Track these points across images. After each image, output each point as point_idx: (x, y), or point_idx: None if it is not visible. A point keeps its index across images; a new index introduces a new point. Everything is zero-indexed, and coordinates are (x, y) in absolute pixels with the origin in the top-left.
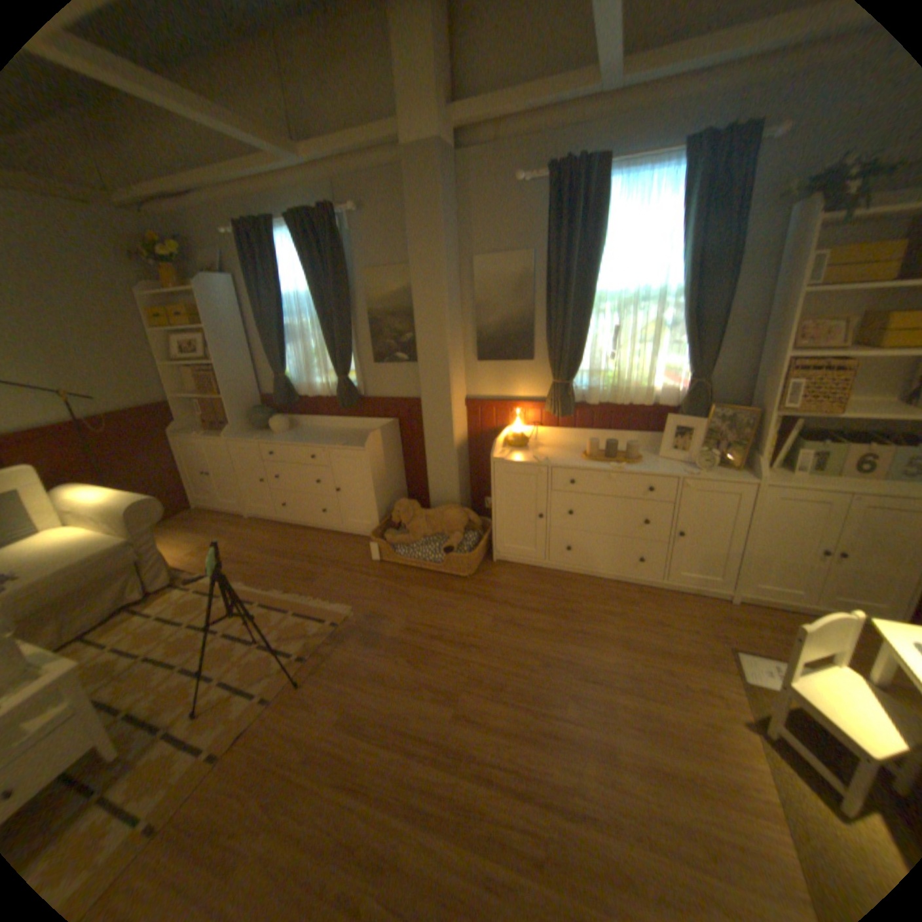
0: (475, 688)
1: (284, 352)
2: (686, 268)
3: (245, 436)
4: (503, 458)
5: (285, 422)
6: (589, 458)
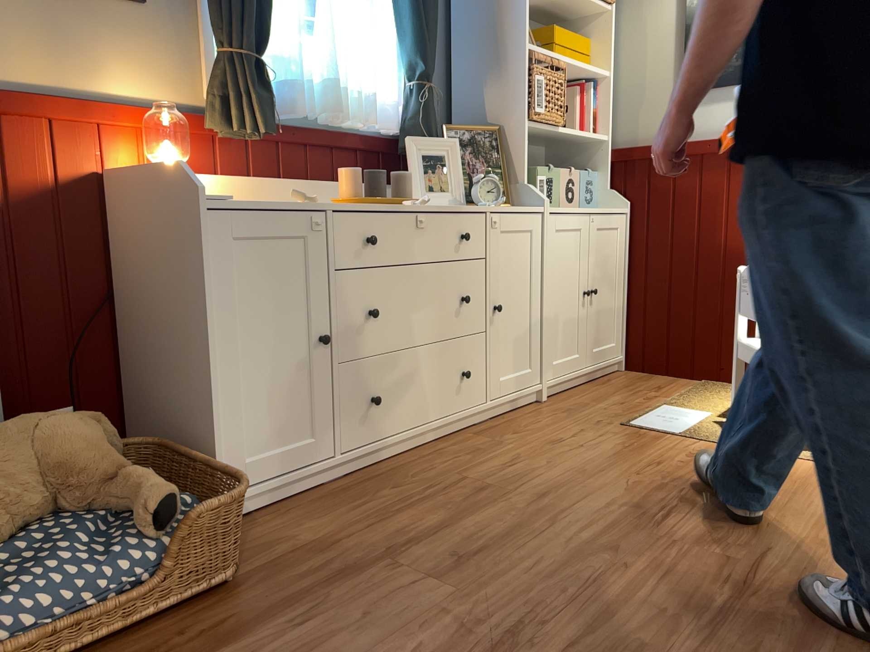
0: None
1: None
2: None
3: None
4: (229, 197)
5: None
6: (364, 198)
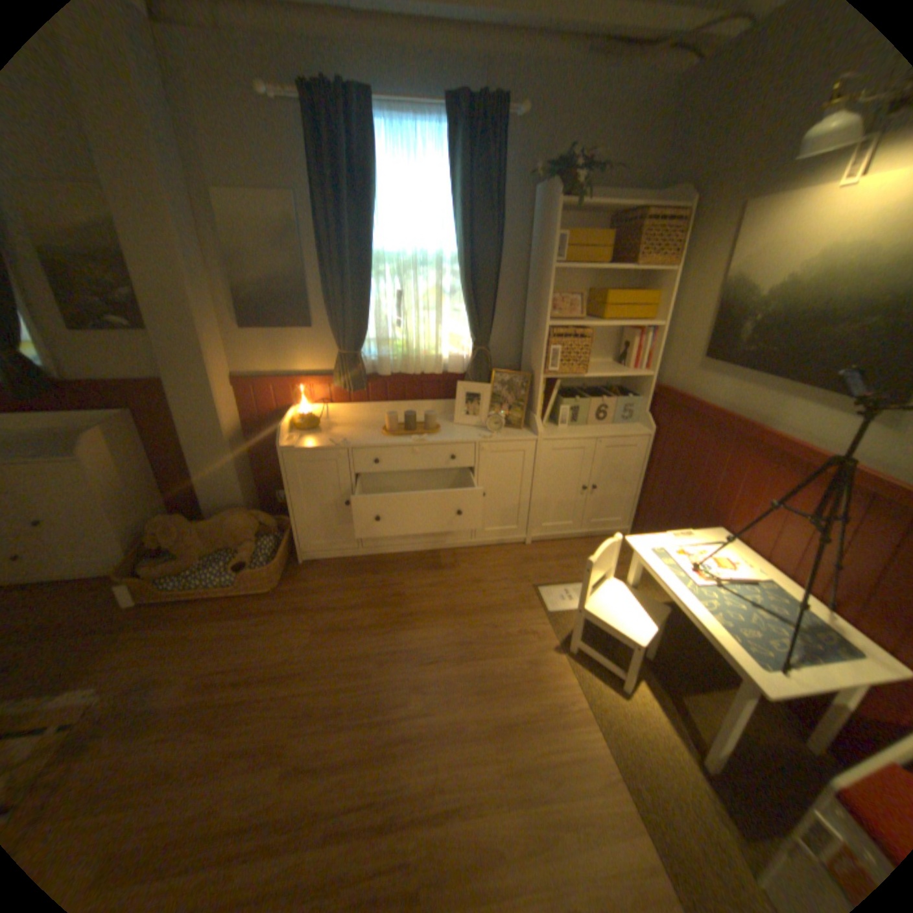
0: (303, 725)
1: None
2: (457, 235)
3: None
4: (294, 446)
5: None
6: (390, 434)
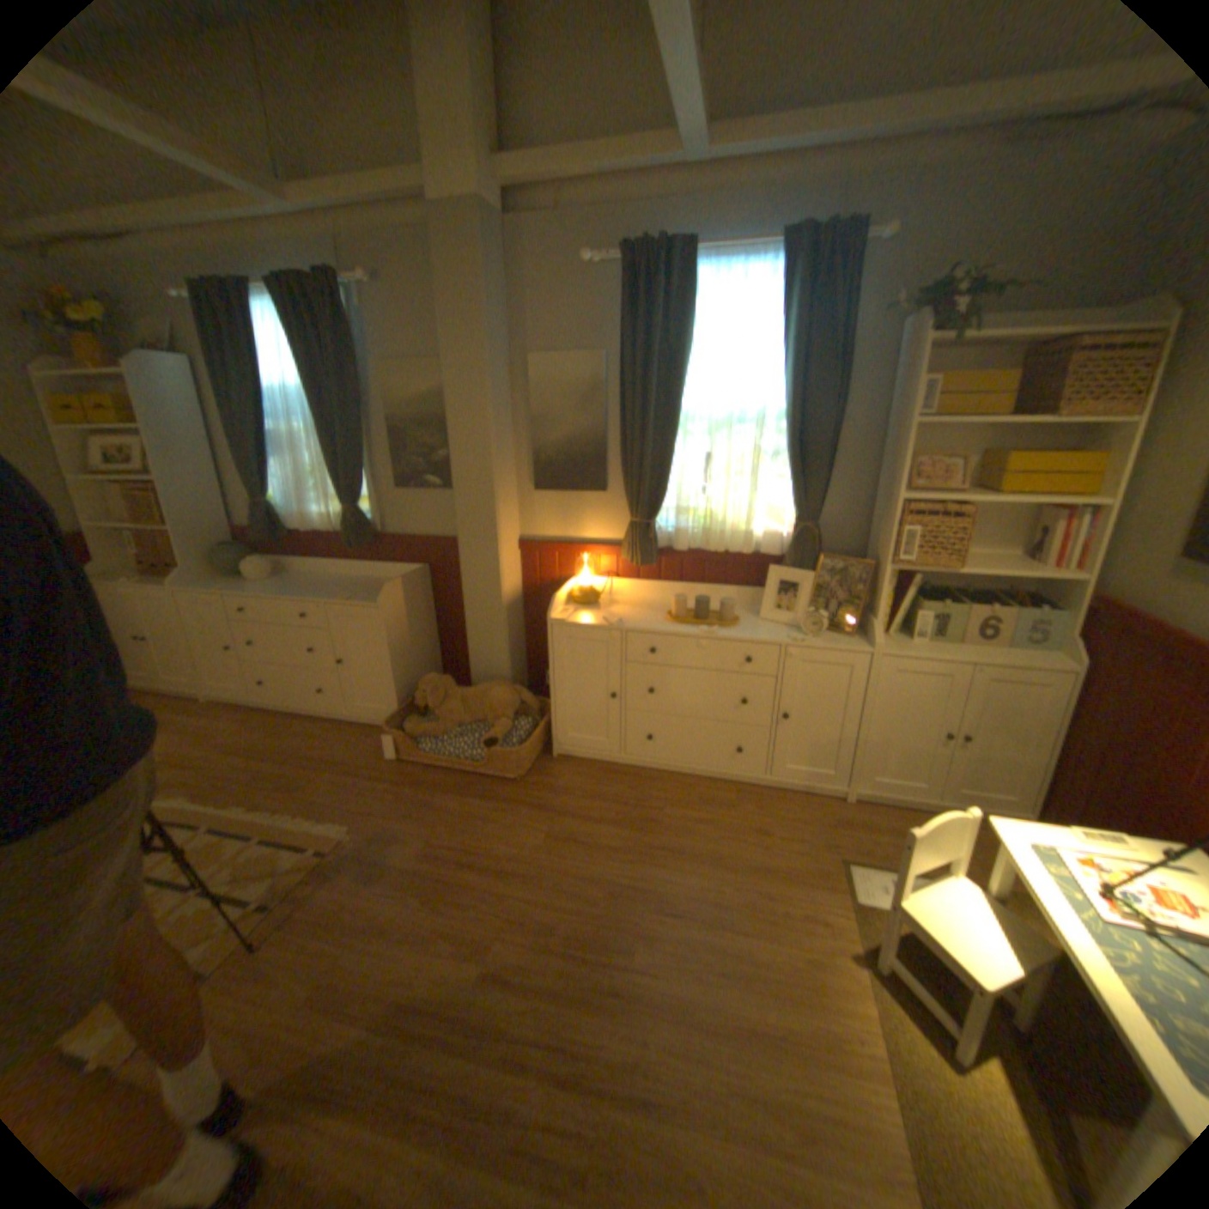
0: (514, 934)
1: (266, 468)
2: (788, 386)
3: (203, 586)
4: (565, 620)
5: (265, 567)
6: (673, 620)
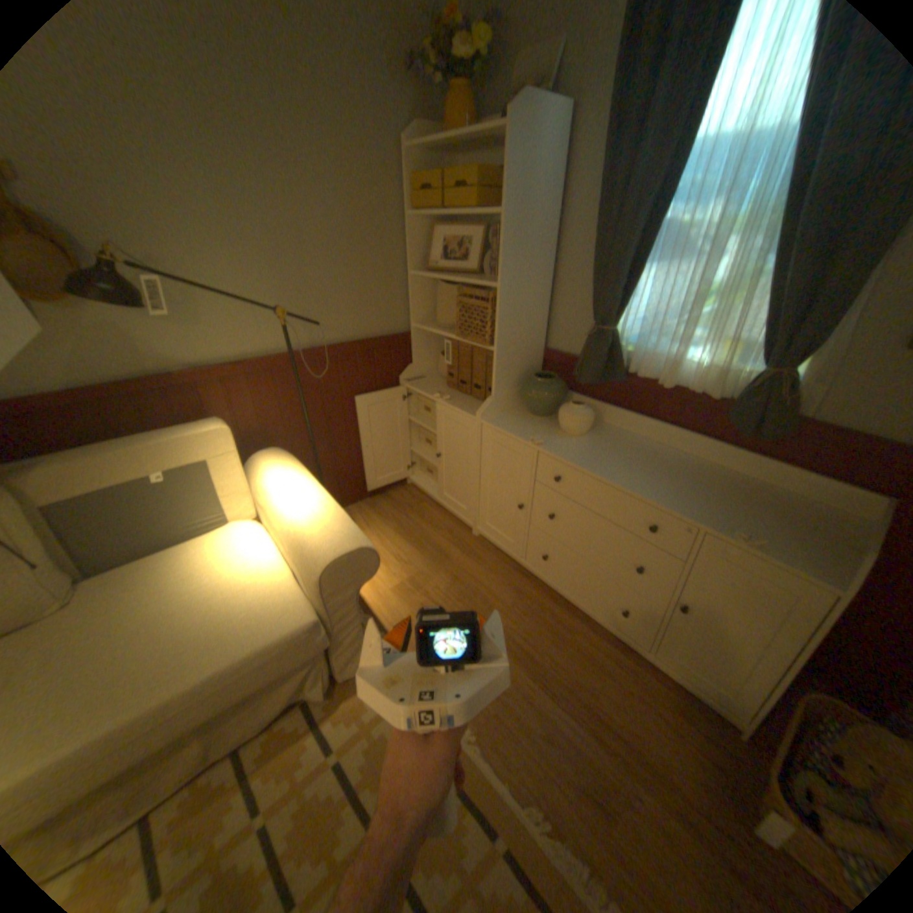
0: None
1: (642, 279)
2: None
3: (515, 423)
4: None
5: (592, 418)
6: None
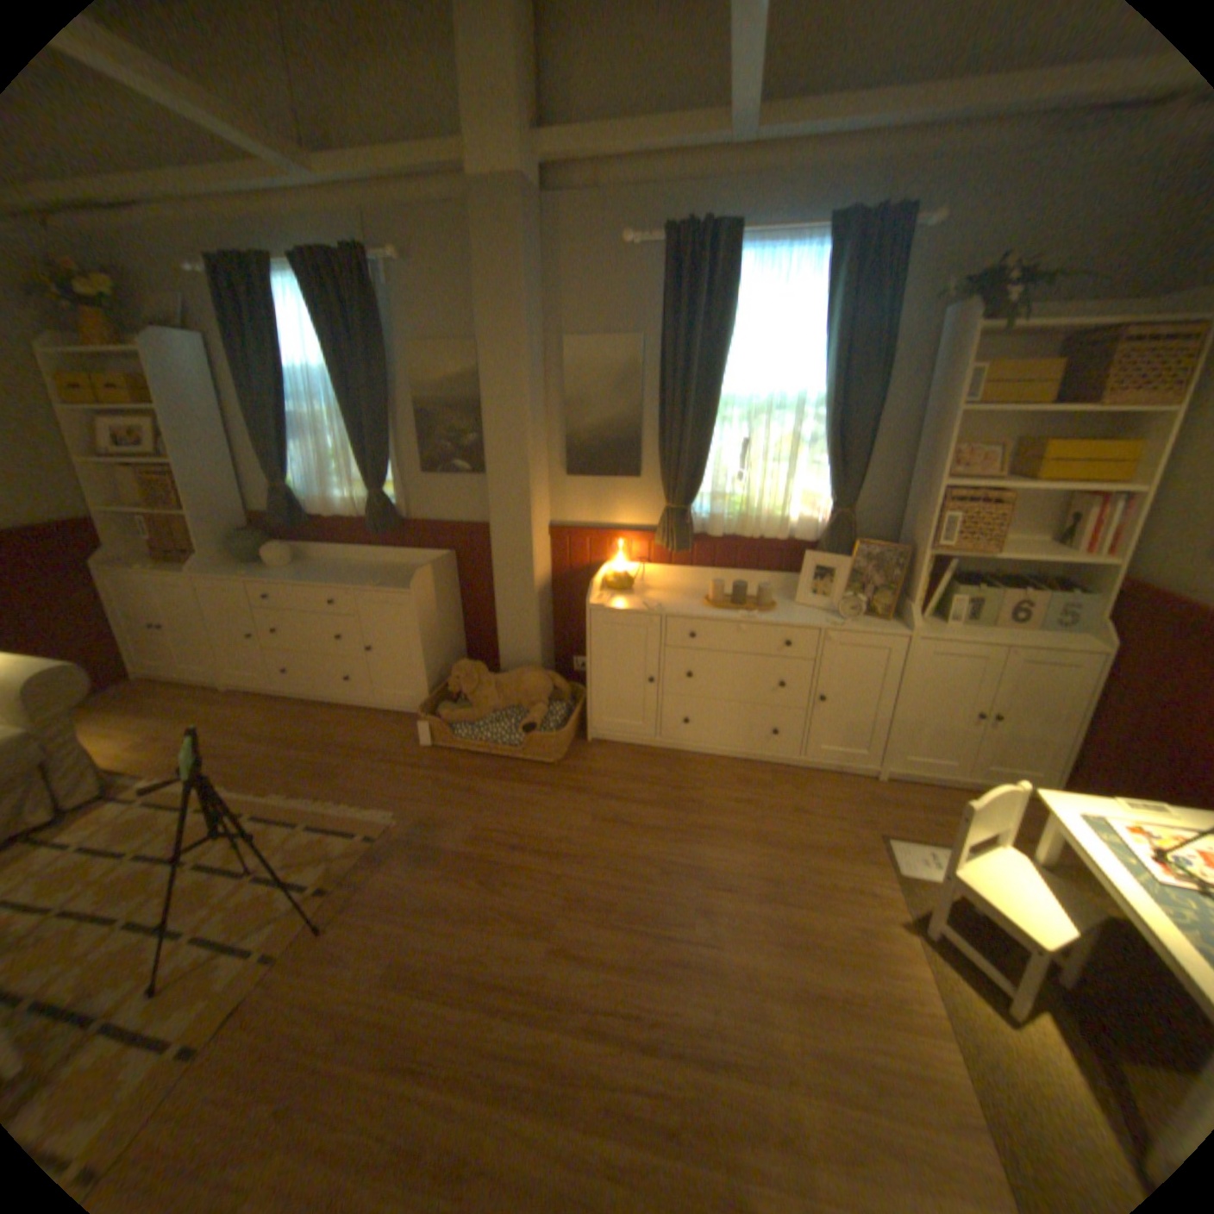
0: (575, 911)
1: (286, 452)
2: (828, 373)
3: (223, 572)
4: (604, 605)
5: (286, 553)
6: (712, 605)
